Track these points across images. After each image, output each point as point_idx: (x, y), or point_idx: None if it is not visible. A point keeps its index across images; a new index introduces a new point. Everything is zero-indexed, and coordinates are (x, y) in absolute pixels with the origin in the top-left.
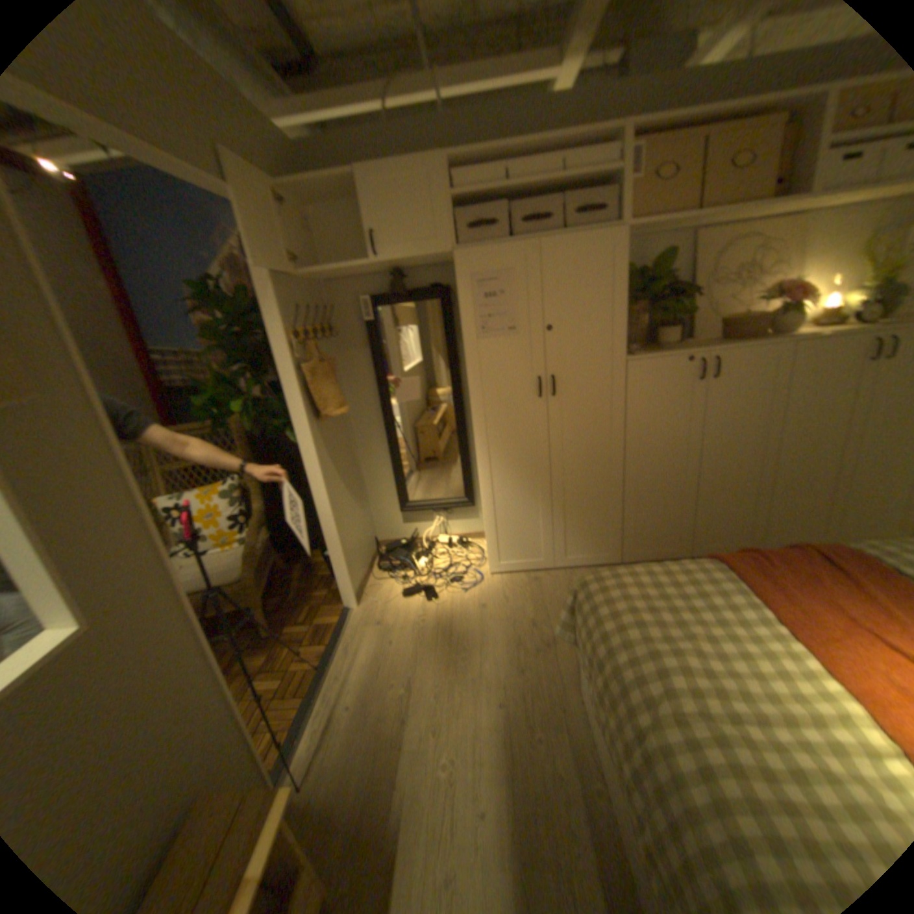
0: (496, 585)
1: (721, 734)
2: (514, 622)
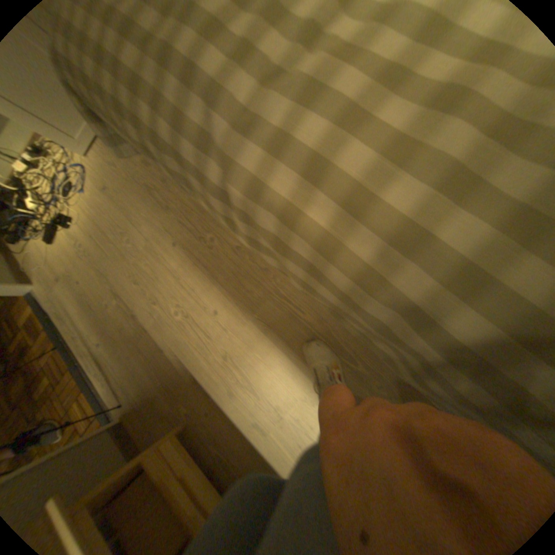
0: (97, 159)
1: (307, 75)
2: (133, 175)
